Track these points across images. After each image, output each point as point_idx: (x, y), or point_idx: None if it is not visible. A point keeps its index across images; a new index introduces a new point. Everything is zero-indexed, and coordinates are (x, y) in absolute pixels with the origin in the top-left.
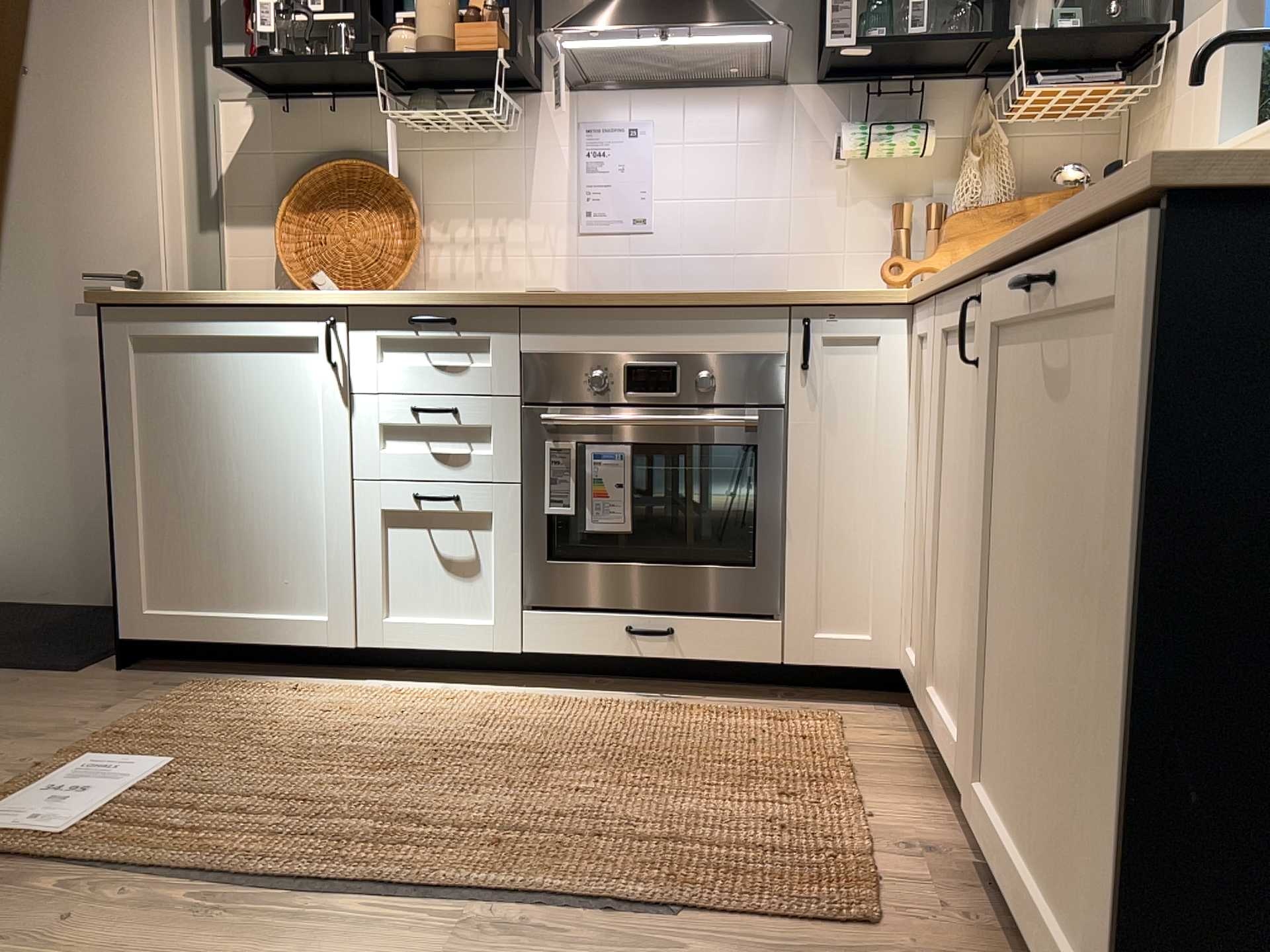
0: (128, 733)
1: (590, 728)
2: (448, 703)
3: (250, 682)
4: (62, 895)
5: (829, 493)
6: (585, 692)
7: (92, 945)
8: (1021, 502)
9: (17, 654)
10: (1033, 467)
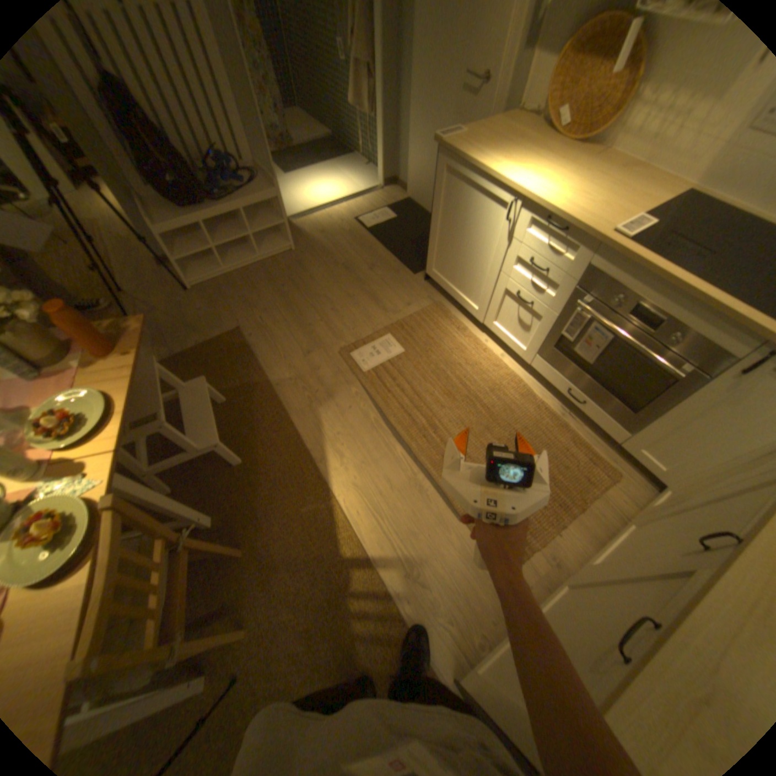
0: (404, 325)
1: (523, 414)
2: (493, 367)
3: (450, 313)
4: (355, 393)
5: (698, 421)
6: (545, 388)
7: (350, 417)
8: (619, 603)
9: (406, 253)
10: (620, 614)
